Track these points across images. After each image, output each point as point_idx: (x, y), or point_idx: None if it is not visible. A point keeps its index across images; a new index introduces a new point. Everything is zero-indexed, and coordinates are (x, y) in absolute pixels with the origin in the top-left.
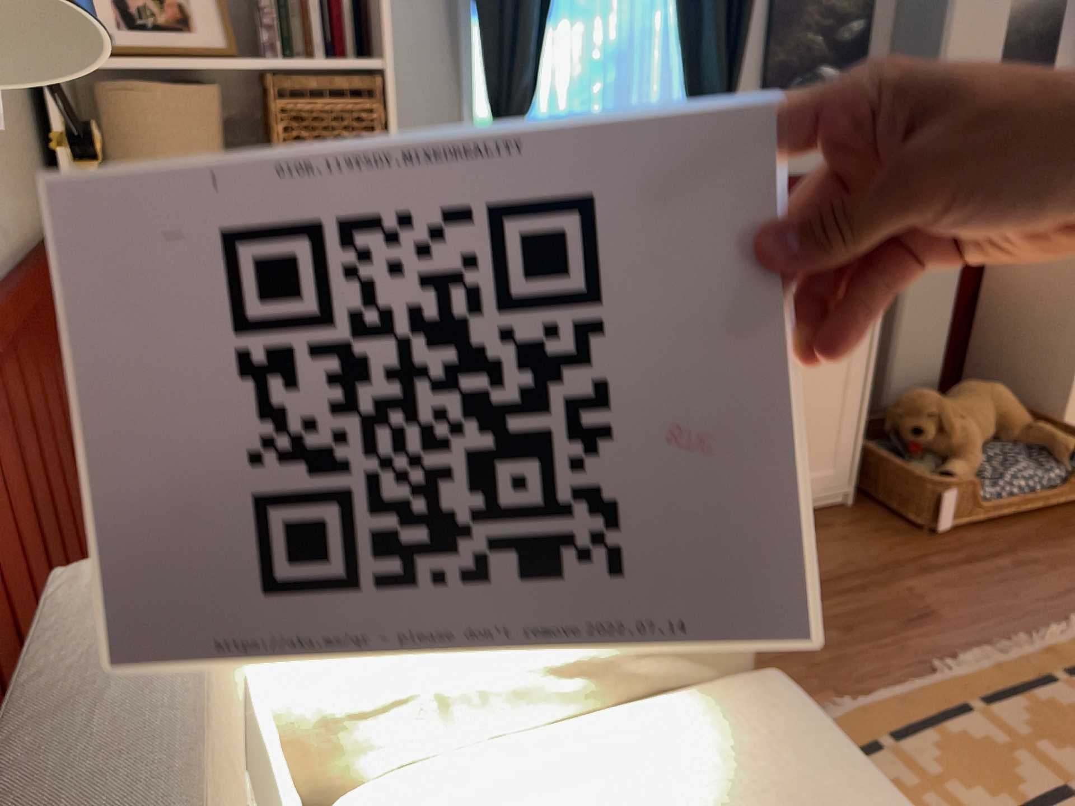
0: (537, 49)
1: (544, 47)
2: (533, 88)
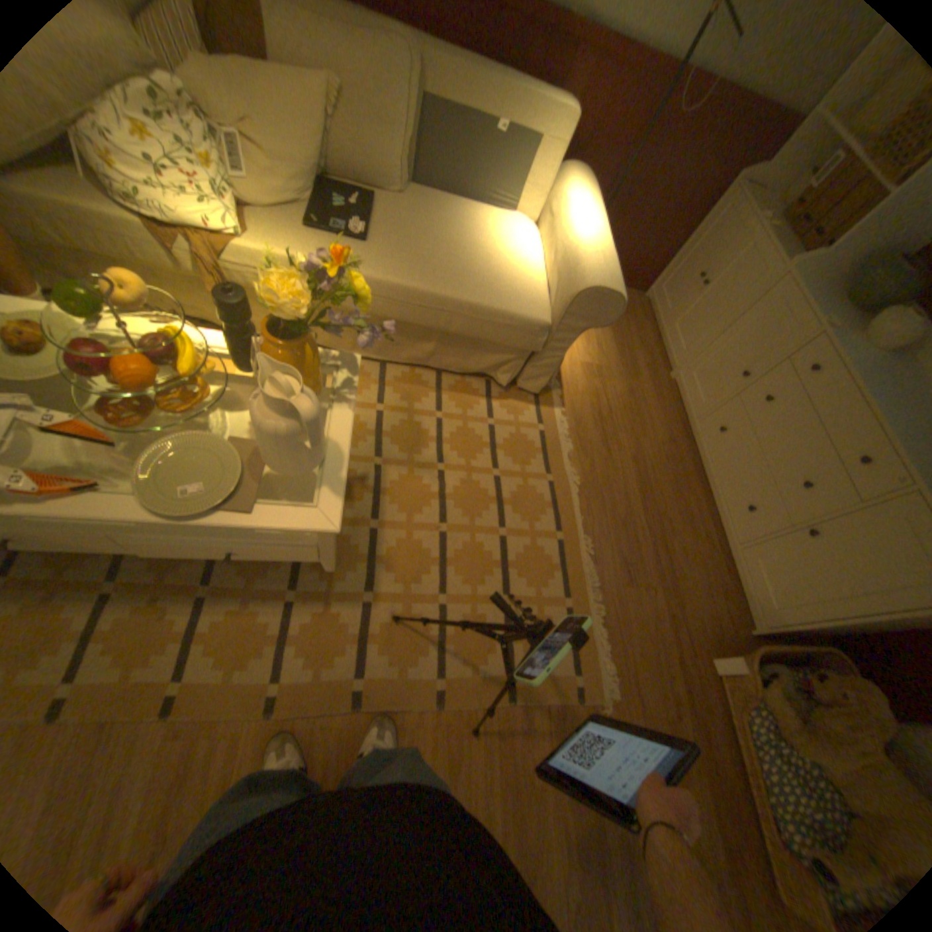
0: None
1: None
2: None
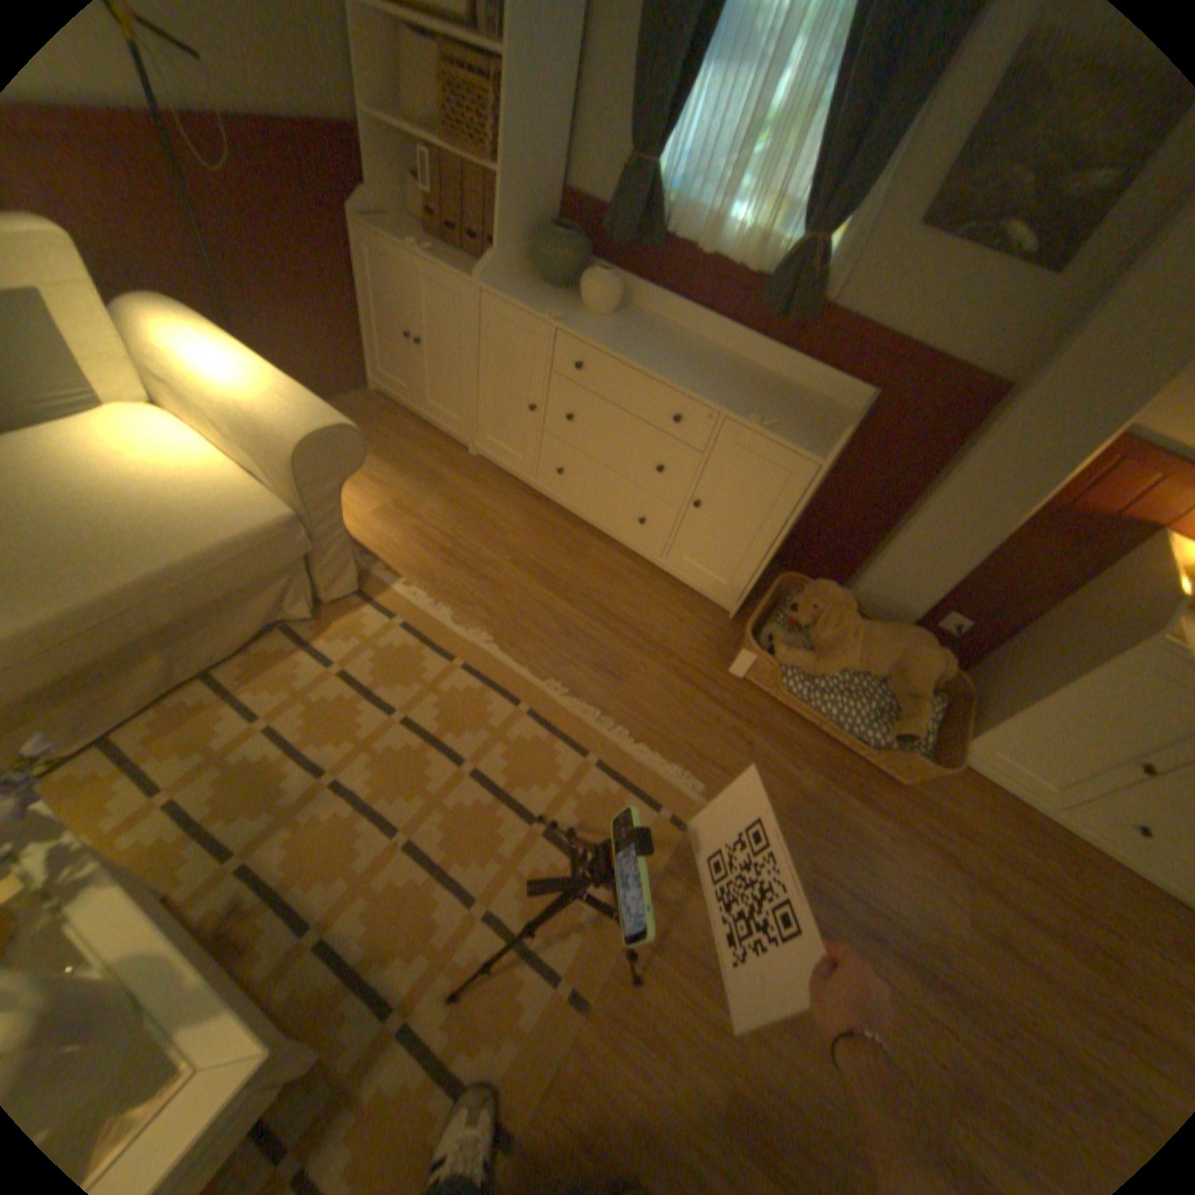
0: (678, 89)
1: (692, 89)
2: (666, 131)
